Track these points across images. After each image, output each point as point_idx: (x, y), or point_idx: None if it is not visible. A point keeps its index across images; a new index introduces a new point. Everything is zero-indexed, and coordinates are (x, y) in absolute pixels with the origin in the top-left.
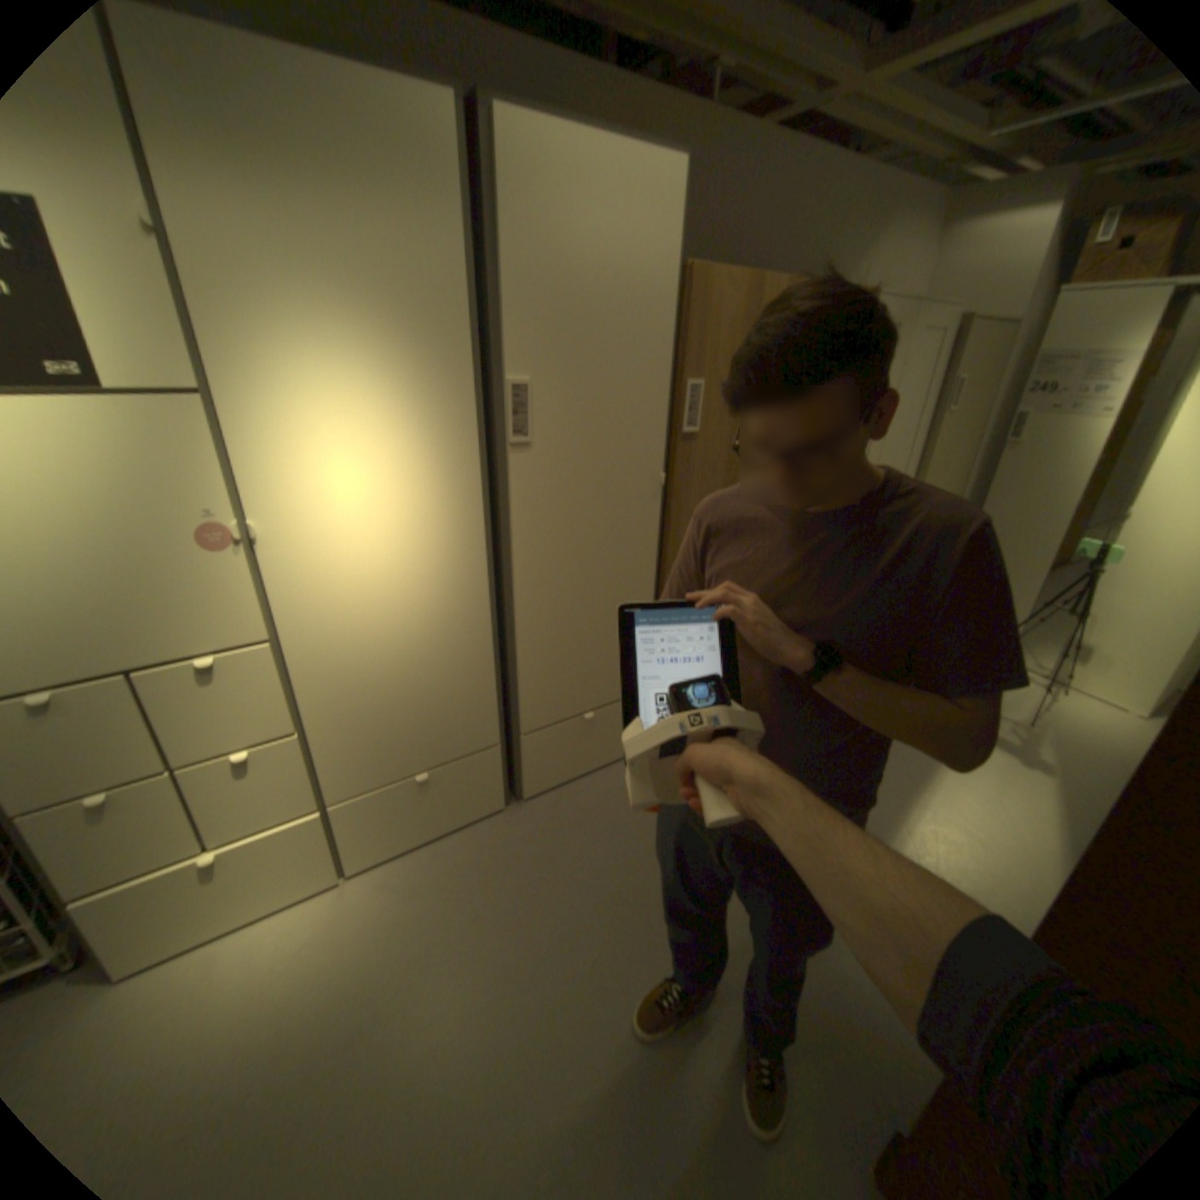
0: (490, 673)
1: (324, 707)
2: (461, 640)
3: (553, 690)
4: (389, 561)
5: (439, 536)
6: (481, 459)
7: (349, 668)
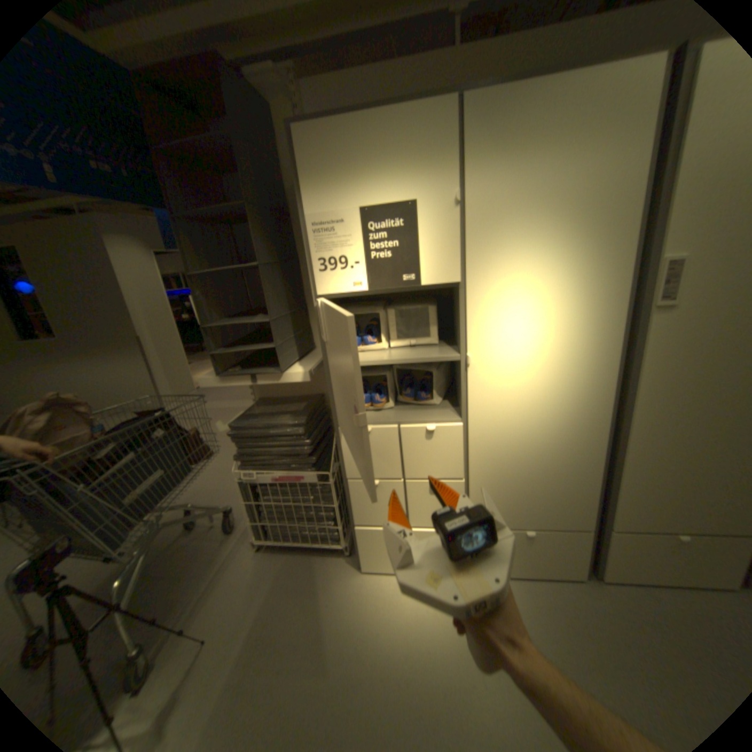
0: (598, 477)
1: (482, 469)
2: (581, 448)
3: (652, 505)
4: (541, 385)
5: (581, 372)
6: (626, 318)
7: (501, 449)
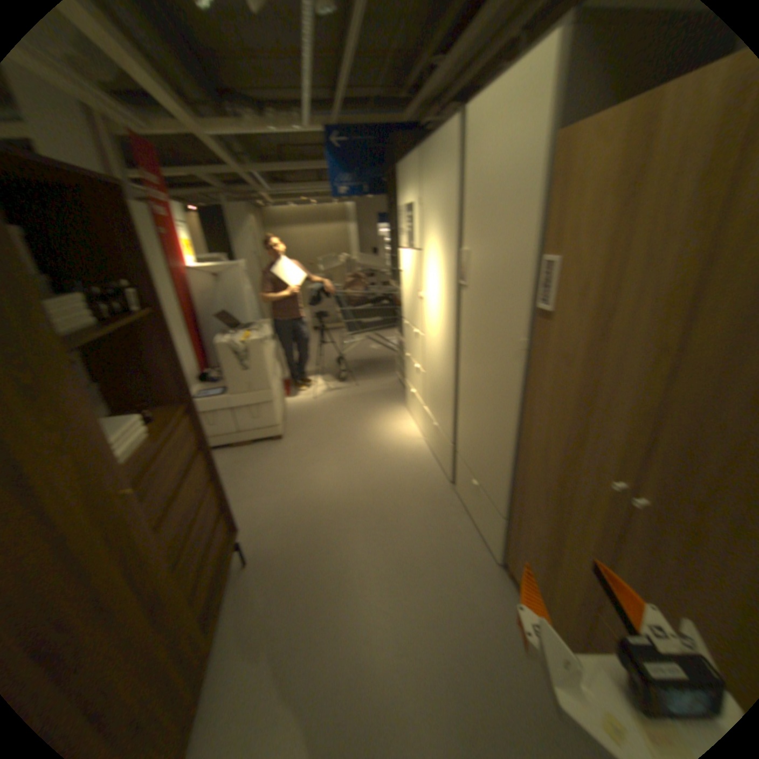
0: (450, 401)
1: (425, 367)
2: (446, 375)
3: (465, 441)
4: (436, 323)
5: (444, 320)
6: (456, 289)
7: (429, 358)
